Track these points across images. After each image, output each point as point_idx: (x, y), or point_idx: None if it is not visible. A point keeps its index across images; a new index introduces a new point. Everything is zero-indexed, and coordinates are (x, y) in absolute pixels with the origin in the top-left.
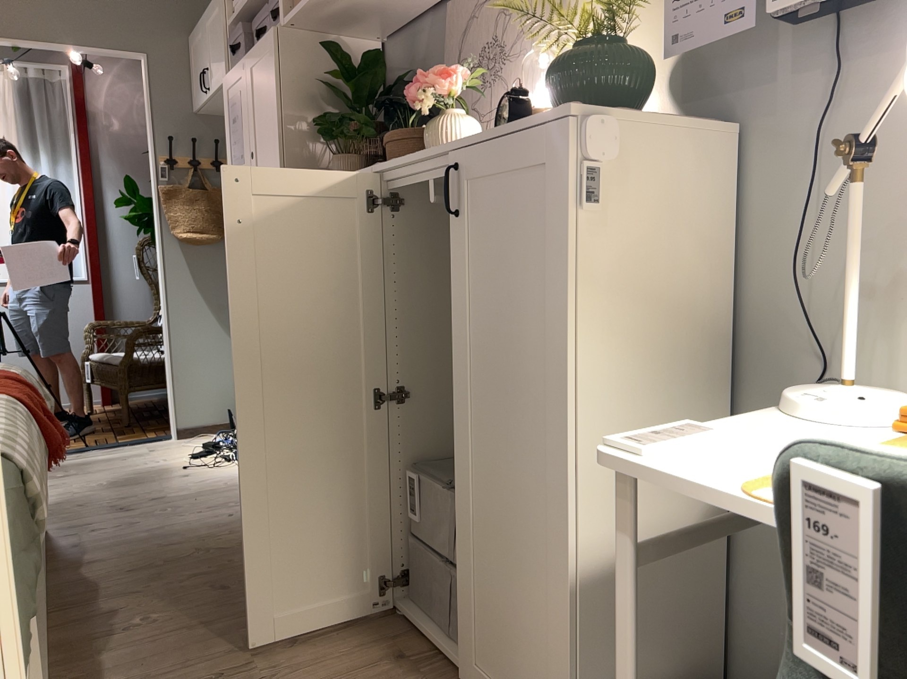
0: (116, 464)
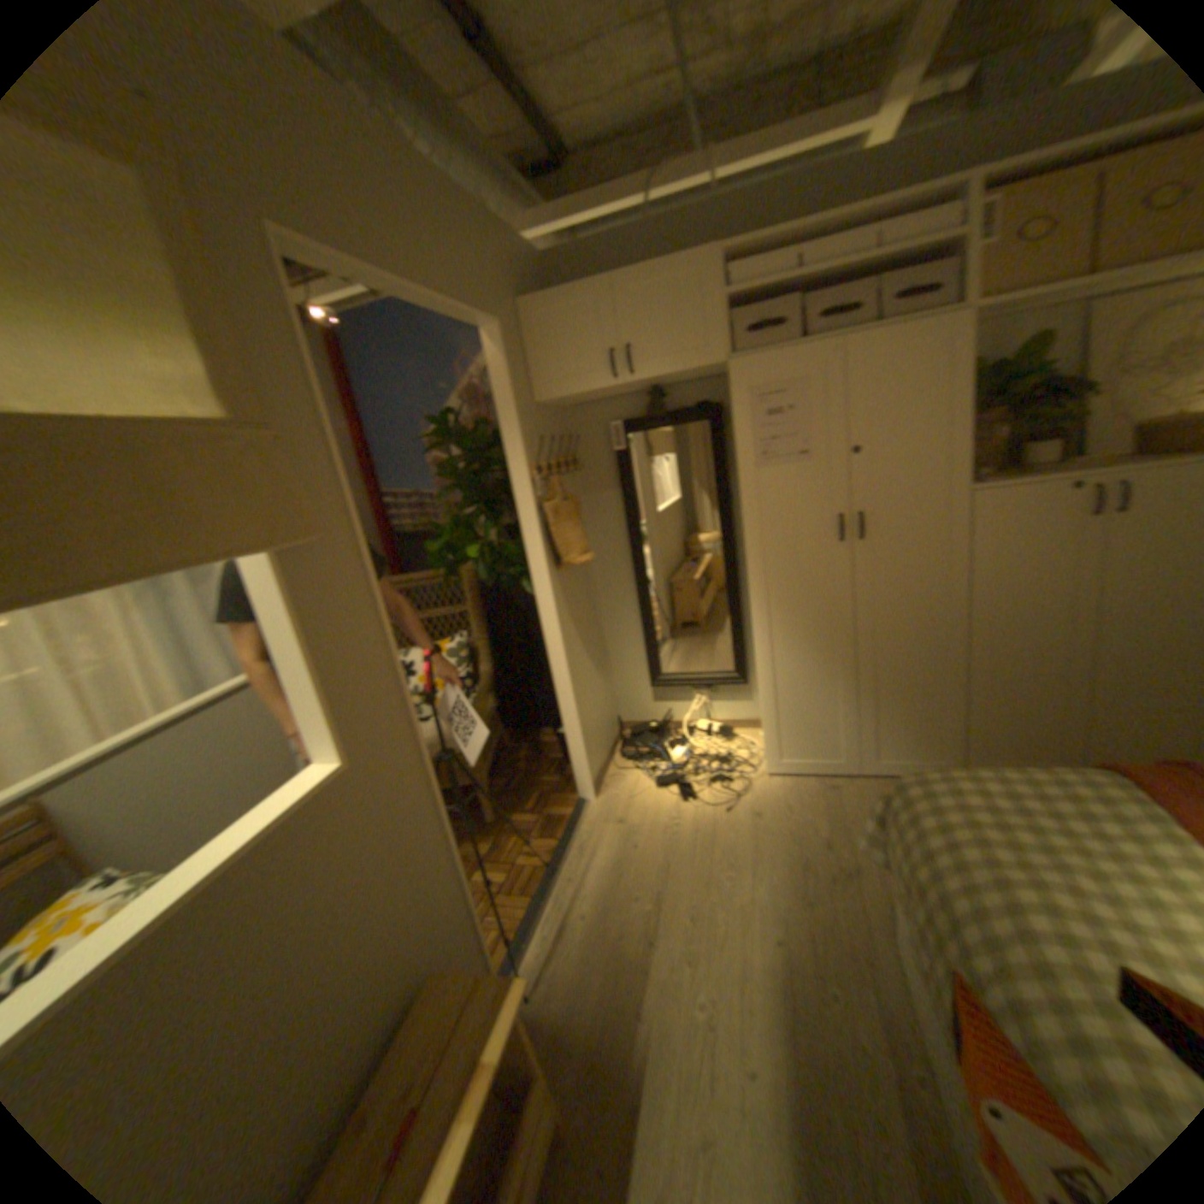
0: (653, 857)
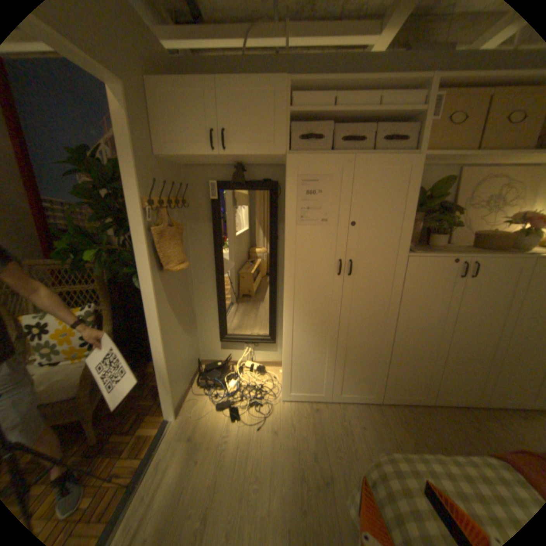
0: (206, 472)
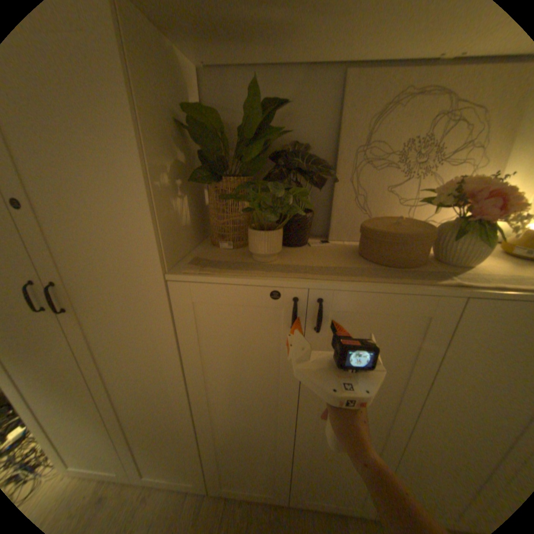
0: None
